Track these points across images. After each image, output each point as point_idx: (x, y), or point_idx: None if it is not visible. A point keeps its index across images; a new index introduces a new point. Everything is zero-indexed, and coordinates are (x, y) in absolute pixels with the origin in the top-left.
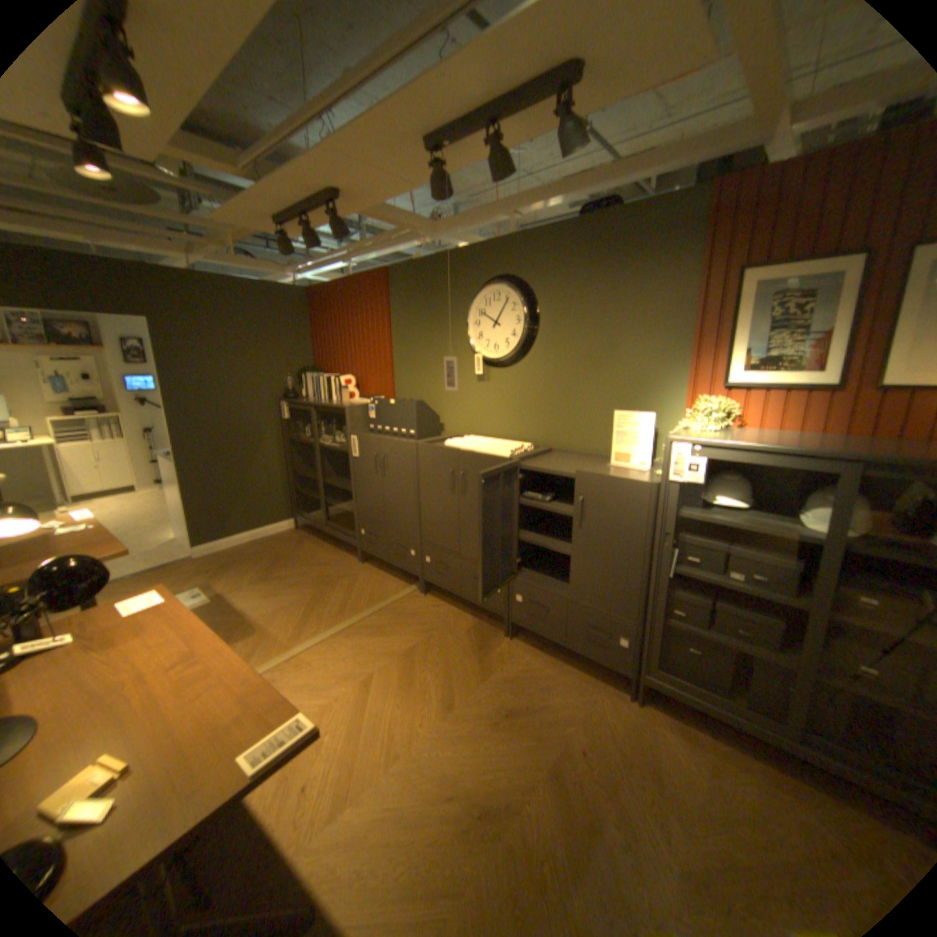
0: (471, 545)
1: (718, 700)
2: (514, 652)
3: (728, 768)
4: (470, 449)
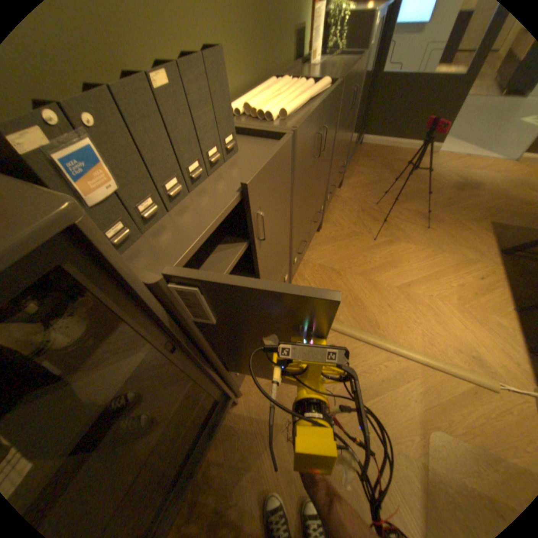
0: (317, 197)
1: (351, 154)
2: (329, 226)
3: (355, 171)
4: (309, 96)
